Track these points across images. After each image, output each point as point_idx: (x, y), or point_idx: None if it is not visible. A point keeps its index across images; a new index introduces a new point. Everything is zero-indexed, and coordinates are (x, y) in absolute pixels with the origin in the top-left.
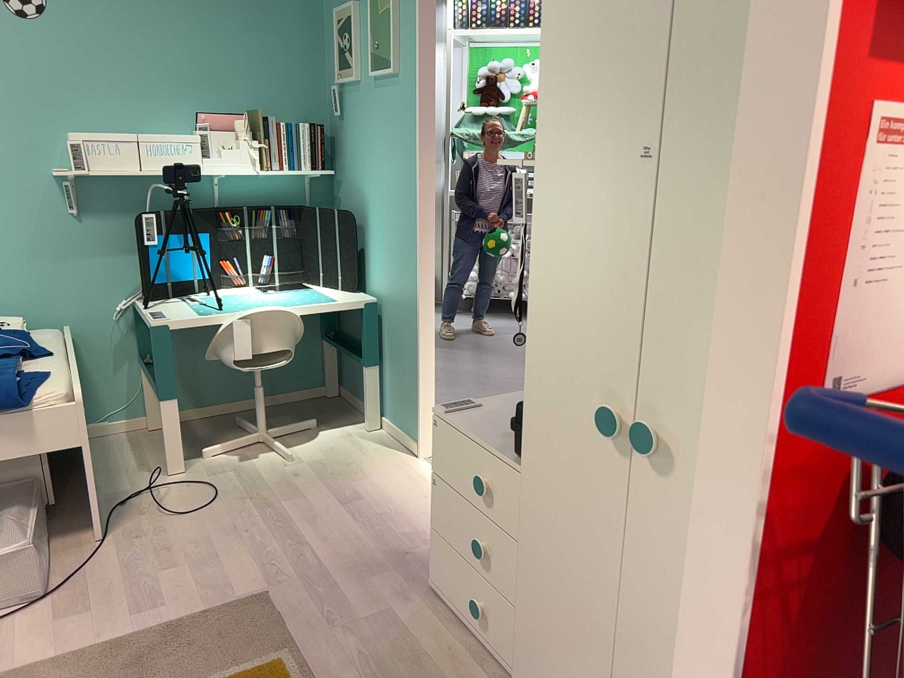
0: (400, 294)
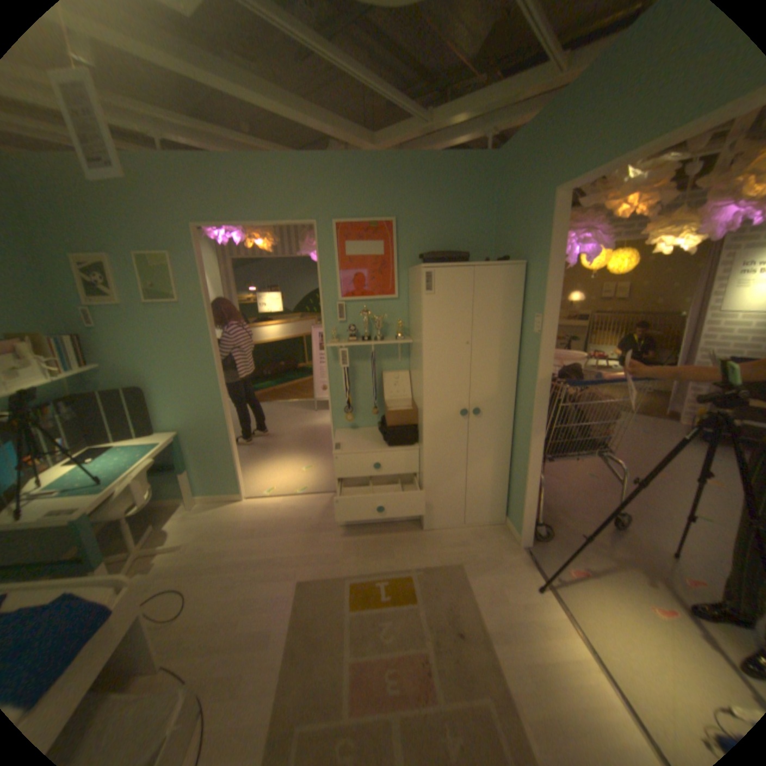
0: (203, 424)
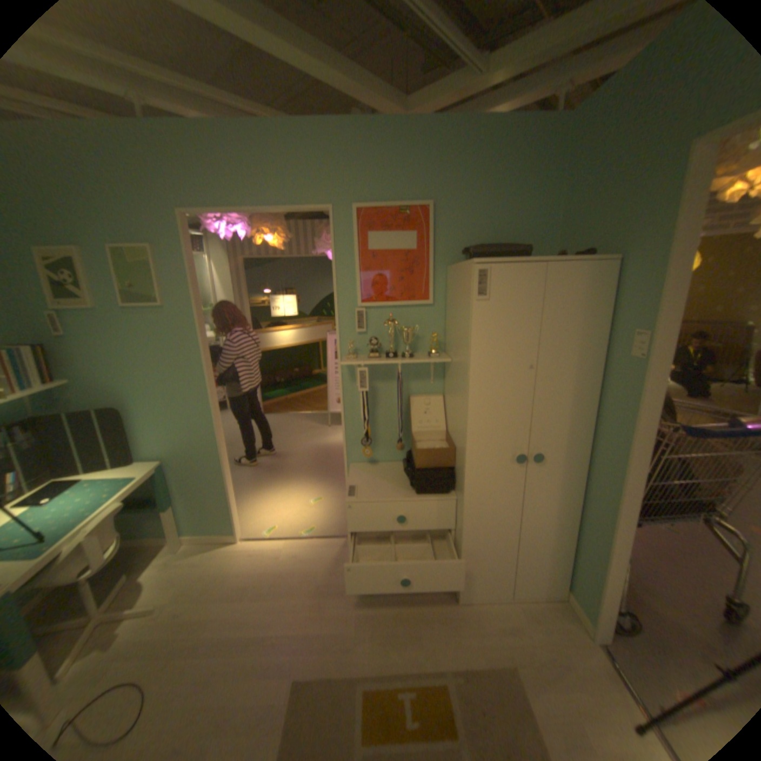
0: (192, 452)
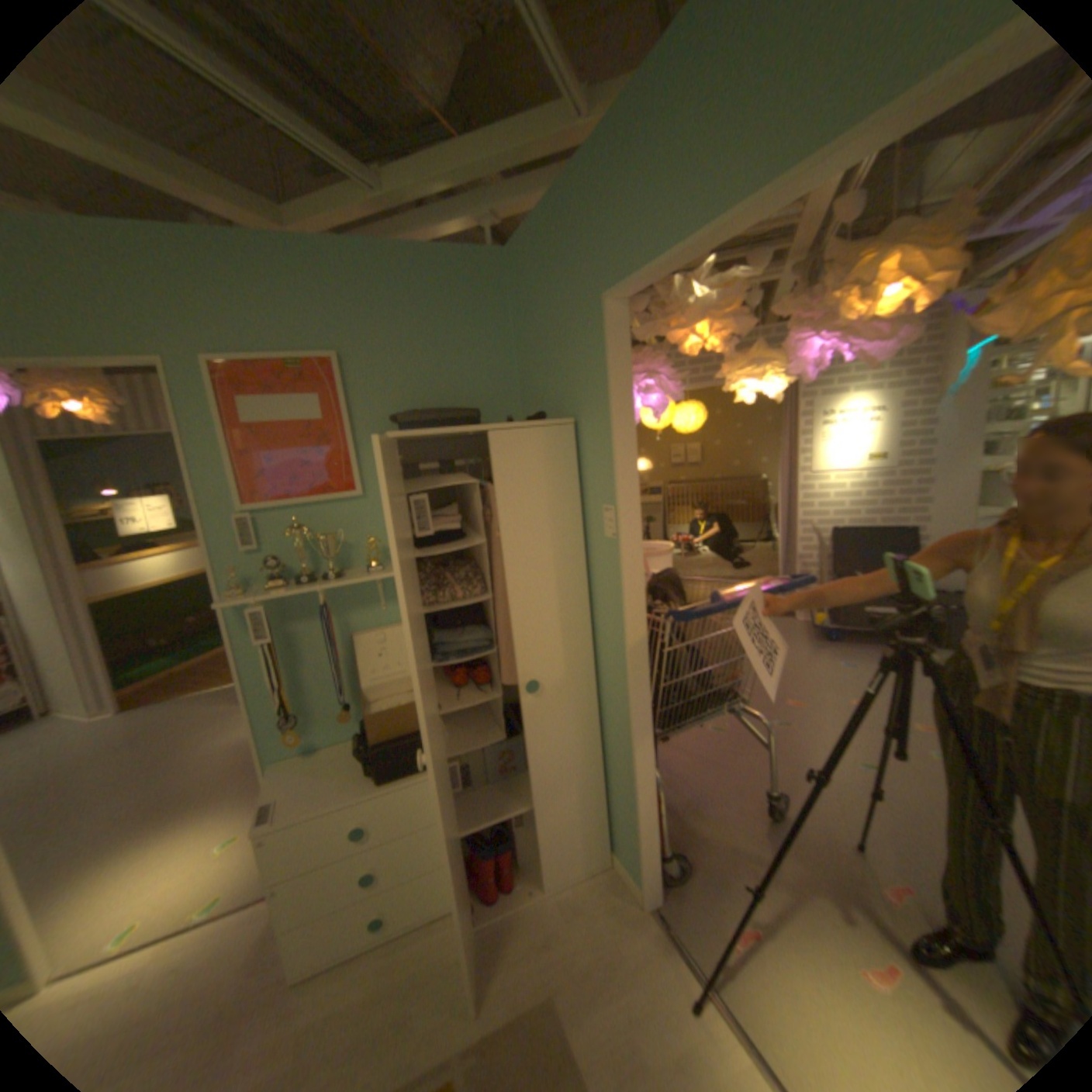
0: None
